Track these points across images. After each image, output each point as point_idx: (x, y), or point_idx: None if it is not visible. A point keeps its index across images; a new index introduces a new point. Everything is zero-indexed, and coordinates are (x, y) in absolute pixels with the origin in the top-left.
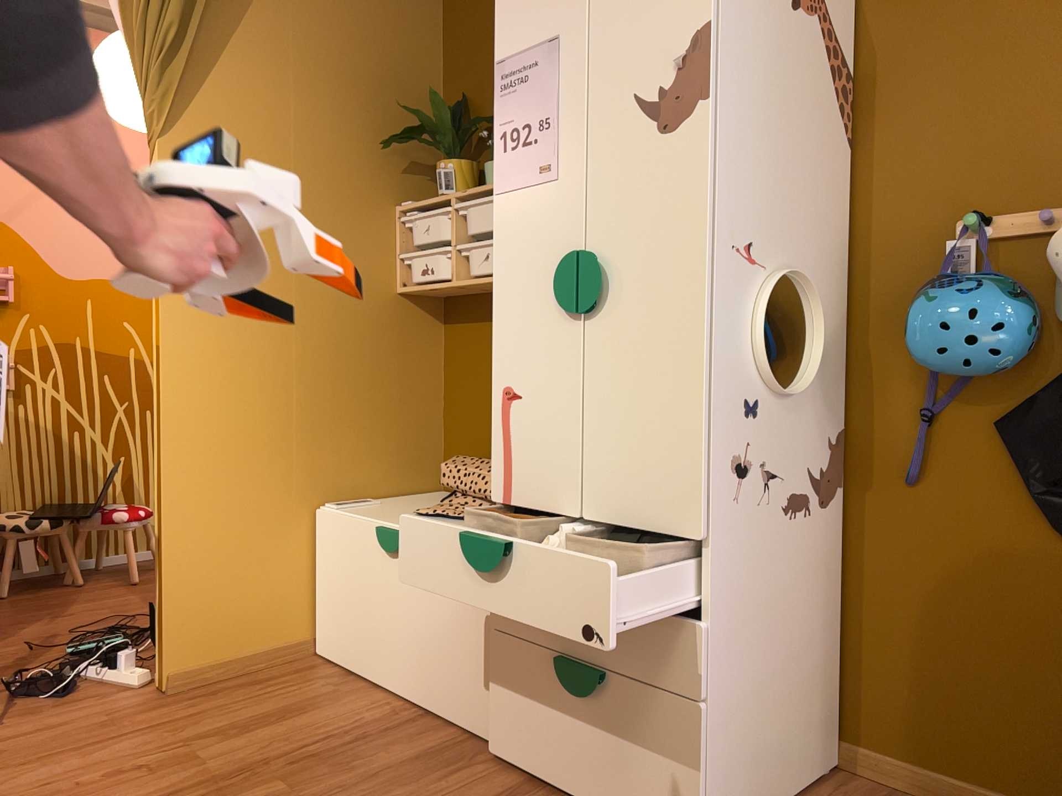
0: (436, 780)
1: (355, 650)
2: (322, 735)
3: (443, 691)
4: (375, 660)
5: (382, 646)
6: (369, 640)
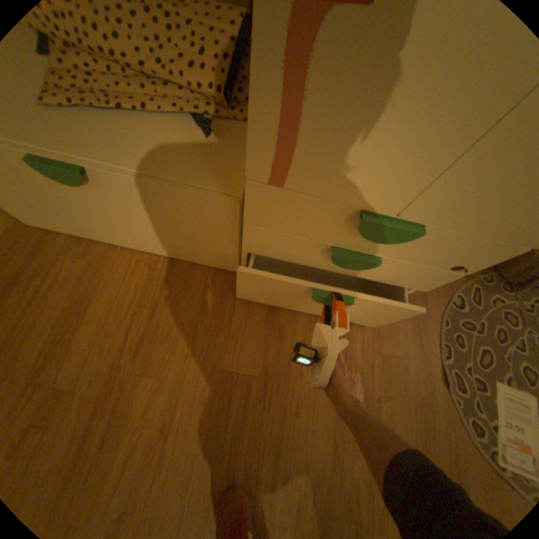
0: (228, 317)
1: (75, 229)
2: (125, 314)
3: (184, 253)
4: (102, 235)
5: (106, 230)
6: (86, 226)
